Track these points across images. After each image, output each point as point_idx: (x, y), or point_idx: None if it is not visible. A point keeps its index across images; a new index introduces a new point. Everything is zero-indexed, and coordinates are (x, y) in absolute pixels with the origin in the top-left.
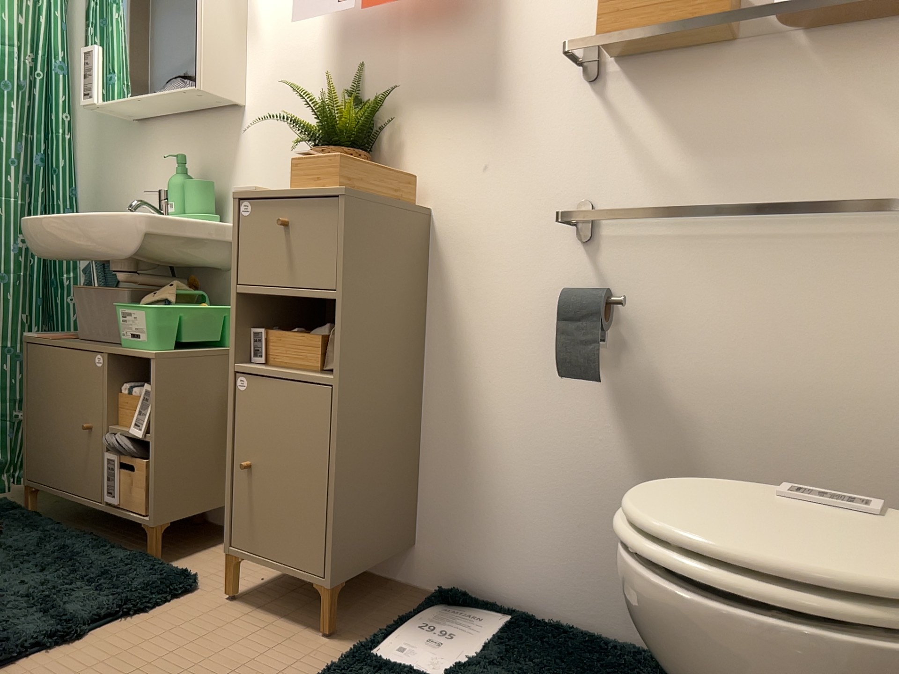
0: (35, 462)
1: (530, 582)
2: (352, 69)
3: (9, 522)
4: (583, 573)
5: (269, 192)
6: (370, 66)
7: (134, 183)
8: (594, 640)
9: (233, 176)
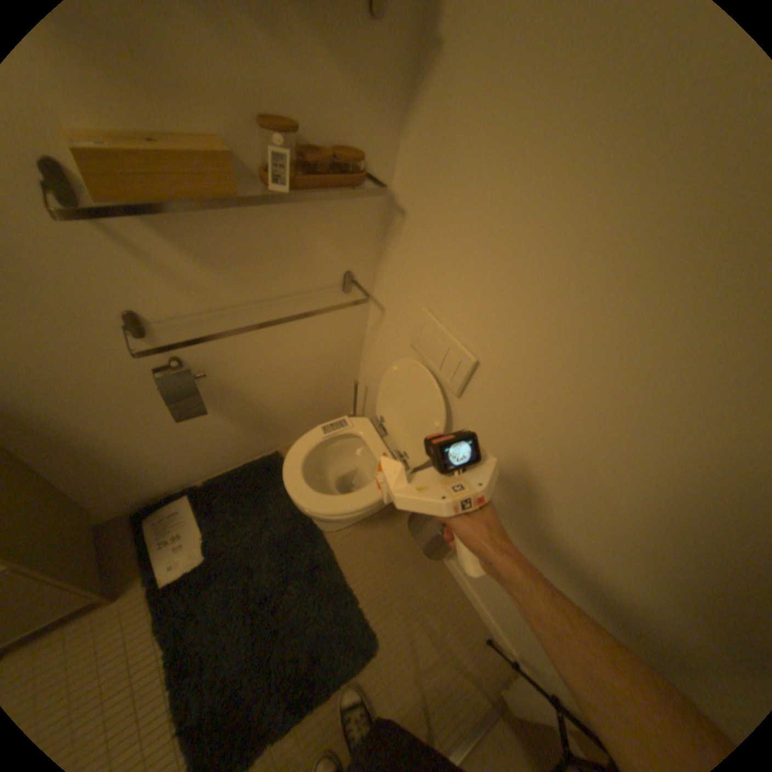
0: None
1: (183, 477)
2: None
3: None
4: (211, 459)
5: None
6: None
7: None
8: (231, 476)
9: None
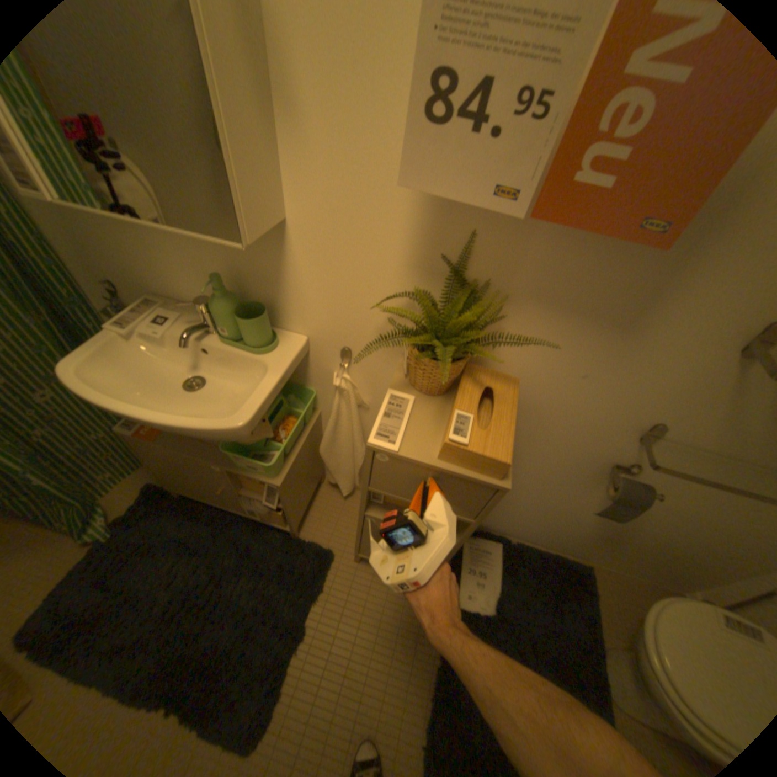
0: (171, 485)
1: (512, 529)
2: (459, 231)
3: (175, 518)
4: (544, 533)
5: (417, 459)
6: (487, 237)
7: (134, 251)
8: (545, 559)
9: (280, 289)
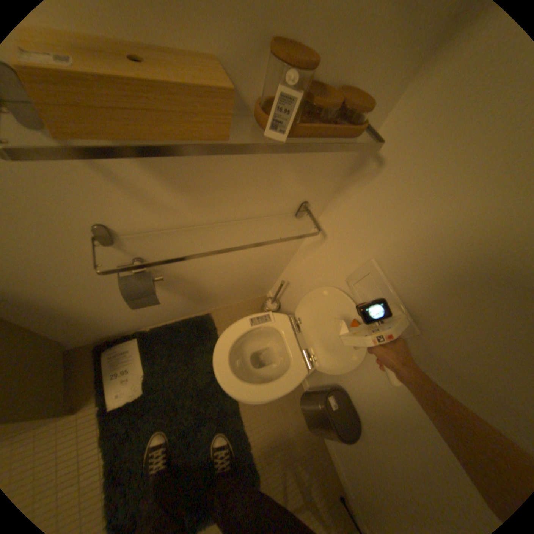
0: None
1: (135, 325)
2: None
3: None
4: (158, 316)
5: None
6: None
7: None
8: (172, 329)
9: None
